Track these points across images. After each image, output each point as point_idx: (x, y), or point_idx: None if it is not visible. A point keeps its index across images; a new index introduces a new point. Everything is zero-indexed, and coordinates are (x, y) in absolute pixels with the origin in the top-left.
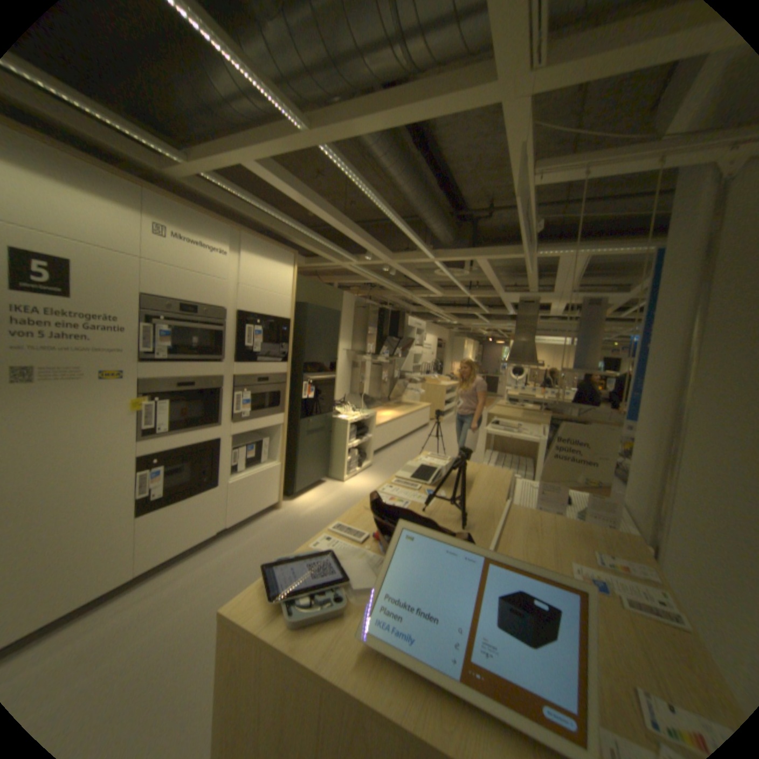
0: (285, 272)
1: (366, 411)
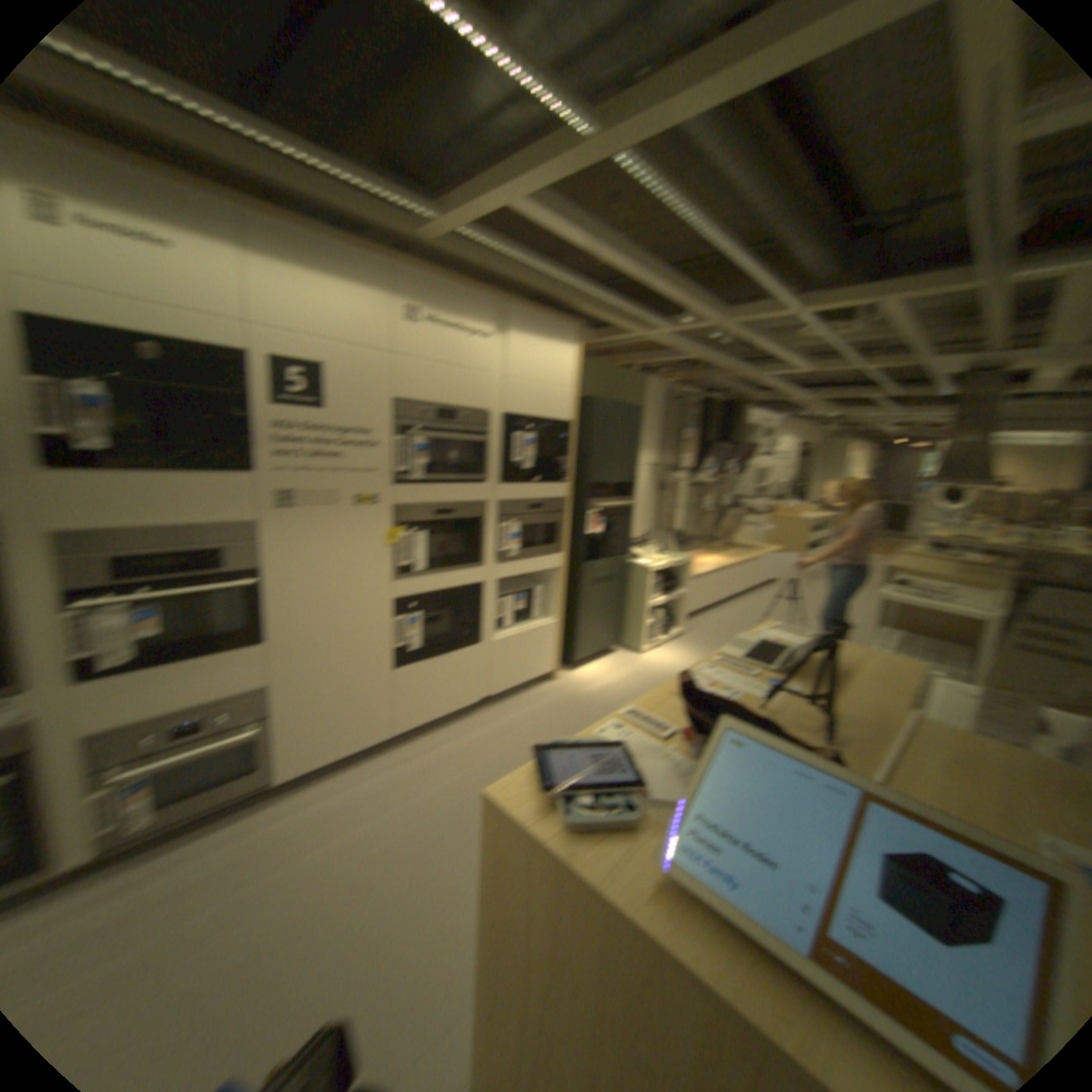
0: (561, 355)
1: (675, 555)
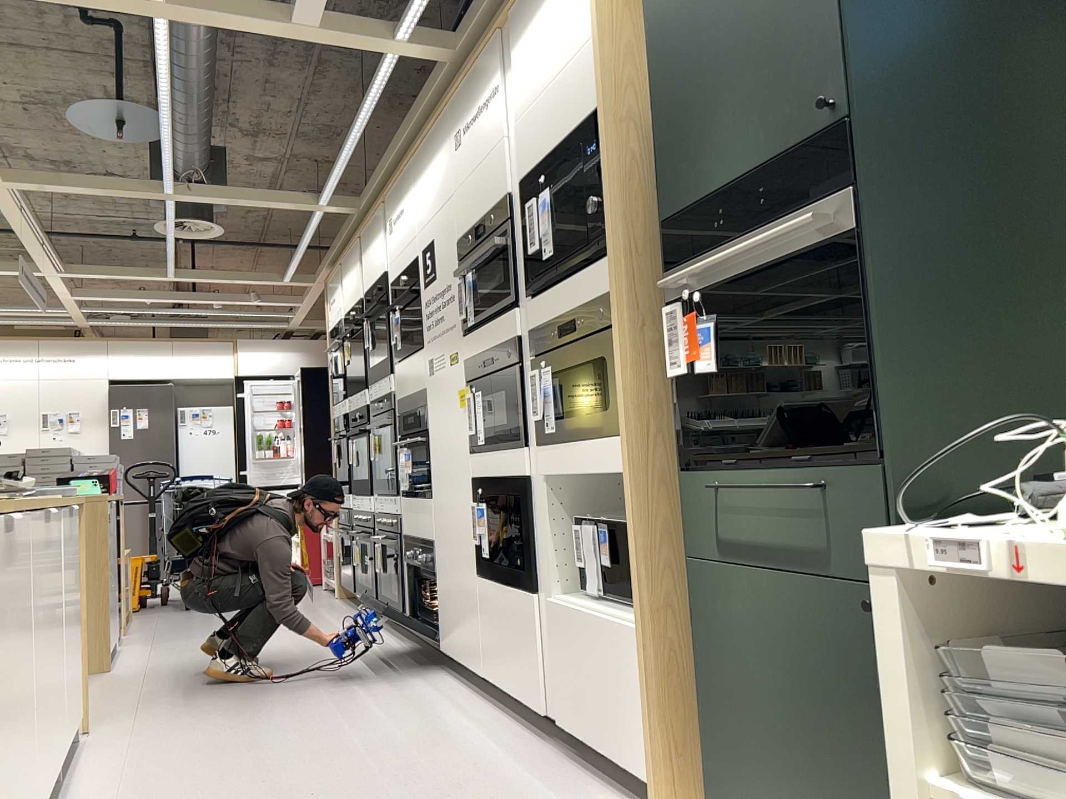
0: None
1: None
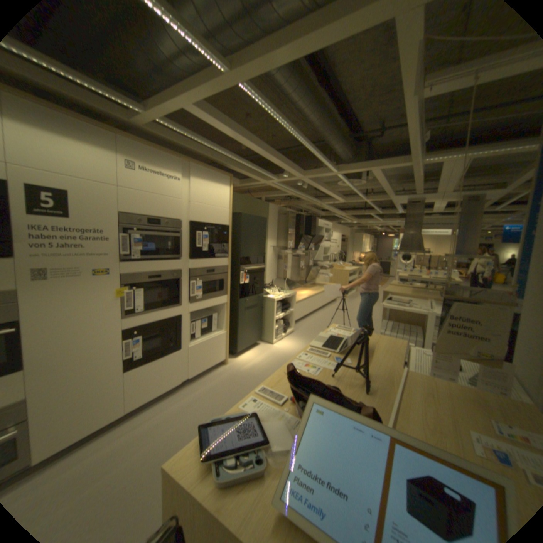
0: (224, 190)
1: (288, 291)
